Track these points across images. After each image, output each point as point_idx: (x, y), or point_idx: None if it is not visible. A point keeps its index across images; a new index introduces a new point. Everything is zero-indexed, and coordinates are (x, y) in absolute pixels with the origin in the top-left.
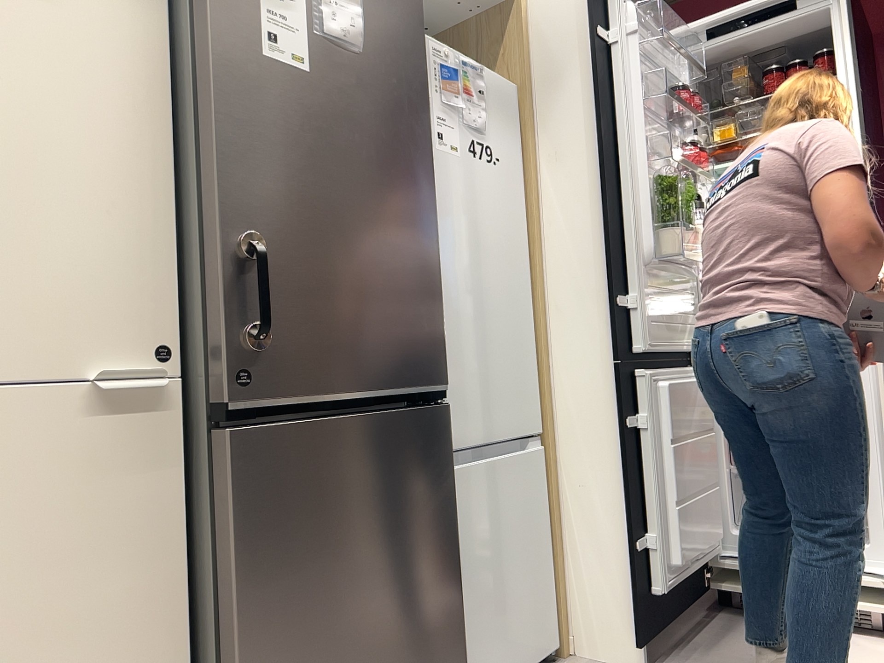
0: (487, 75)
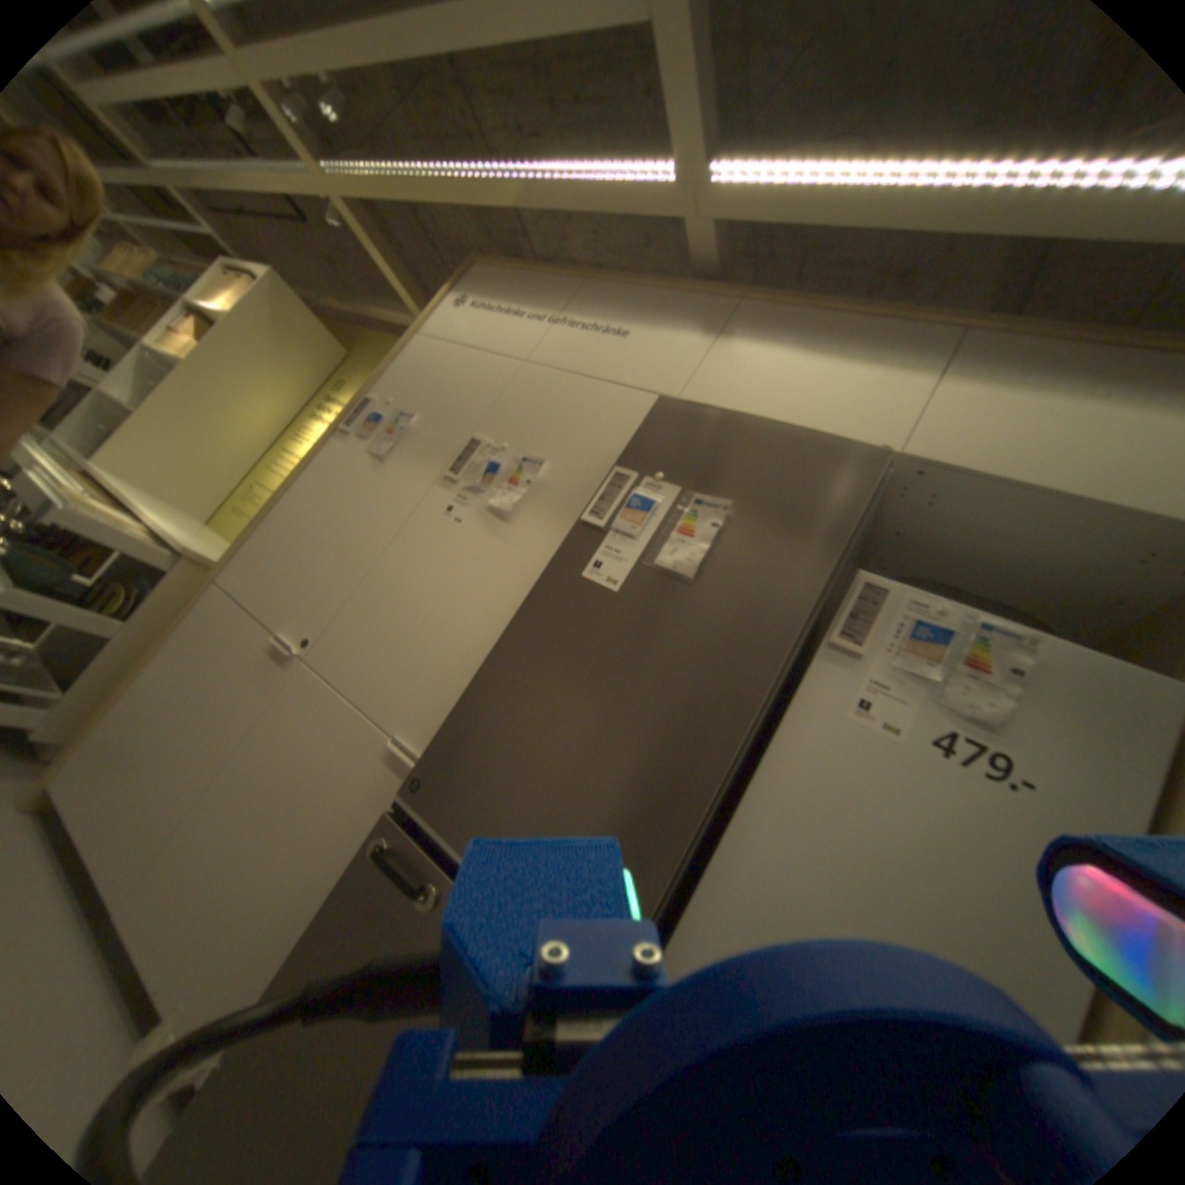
0: (1059, 654)
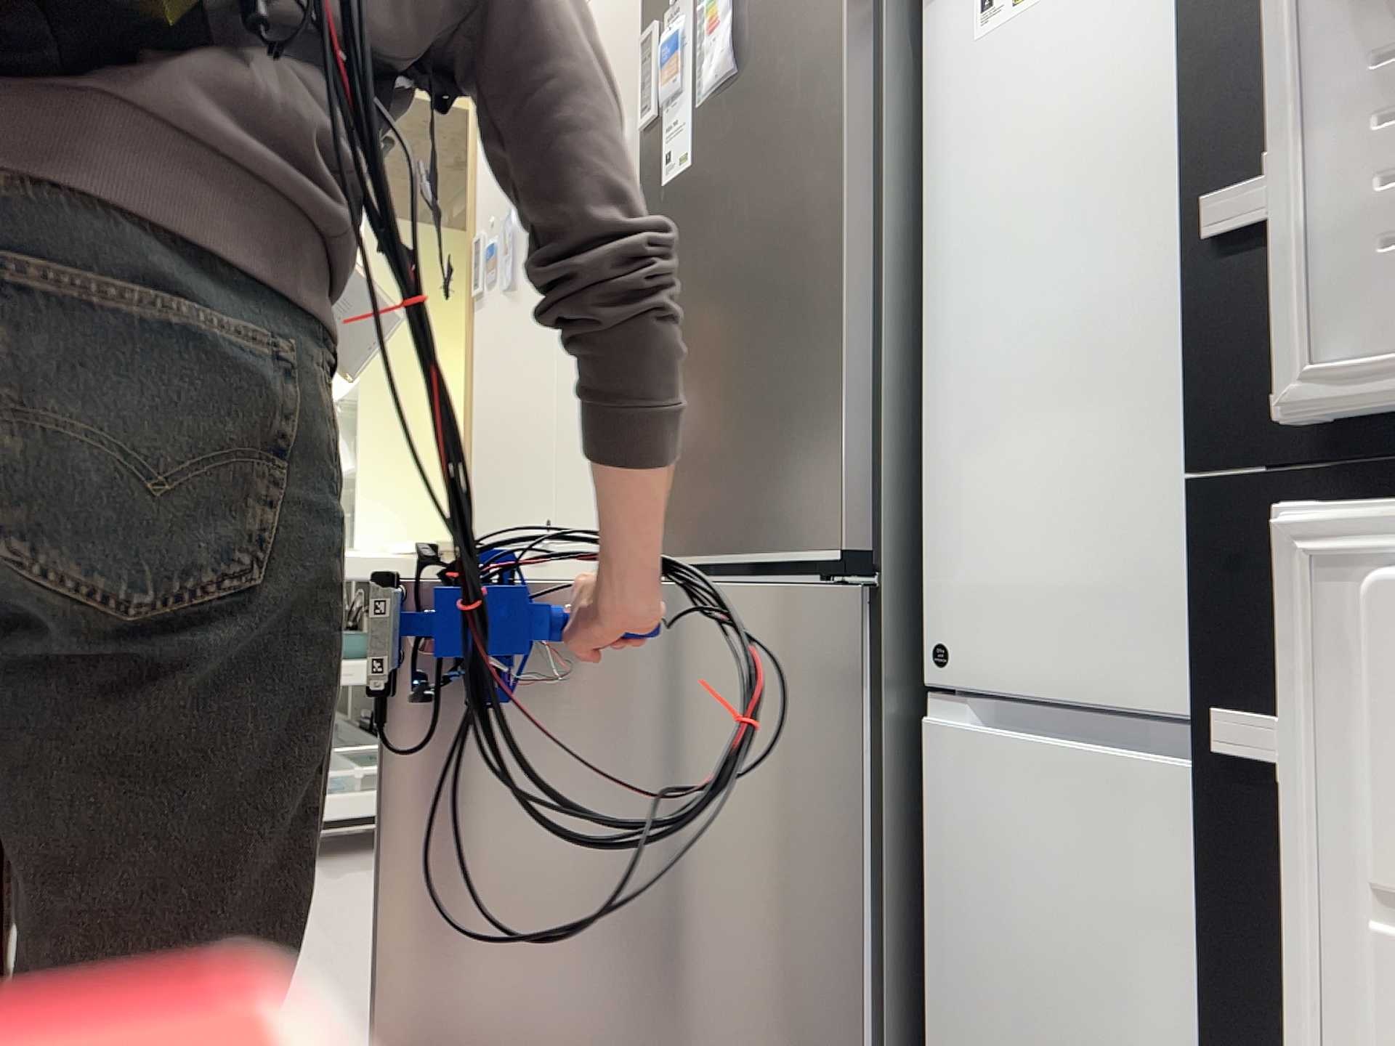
0: None
